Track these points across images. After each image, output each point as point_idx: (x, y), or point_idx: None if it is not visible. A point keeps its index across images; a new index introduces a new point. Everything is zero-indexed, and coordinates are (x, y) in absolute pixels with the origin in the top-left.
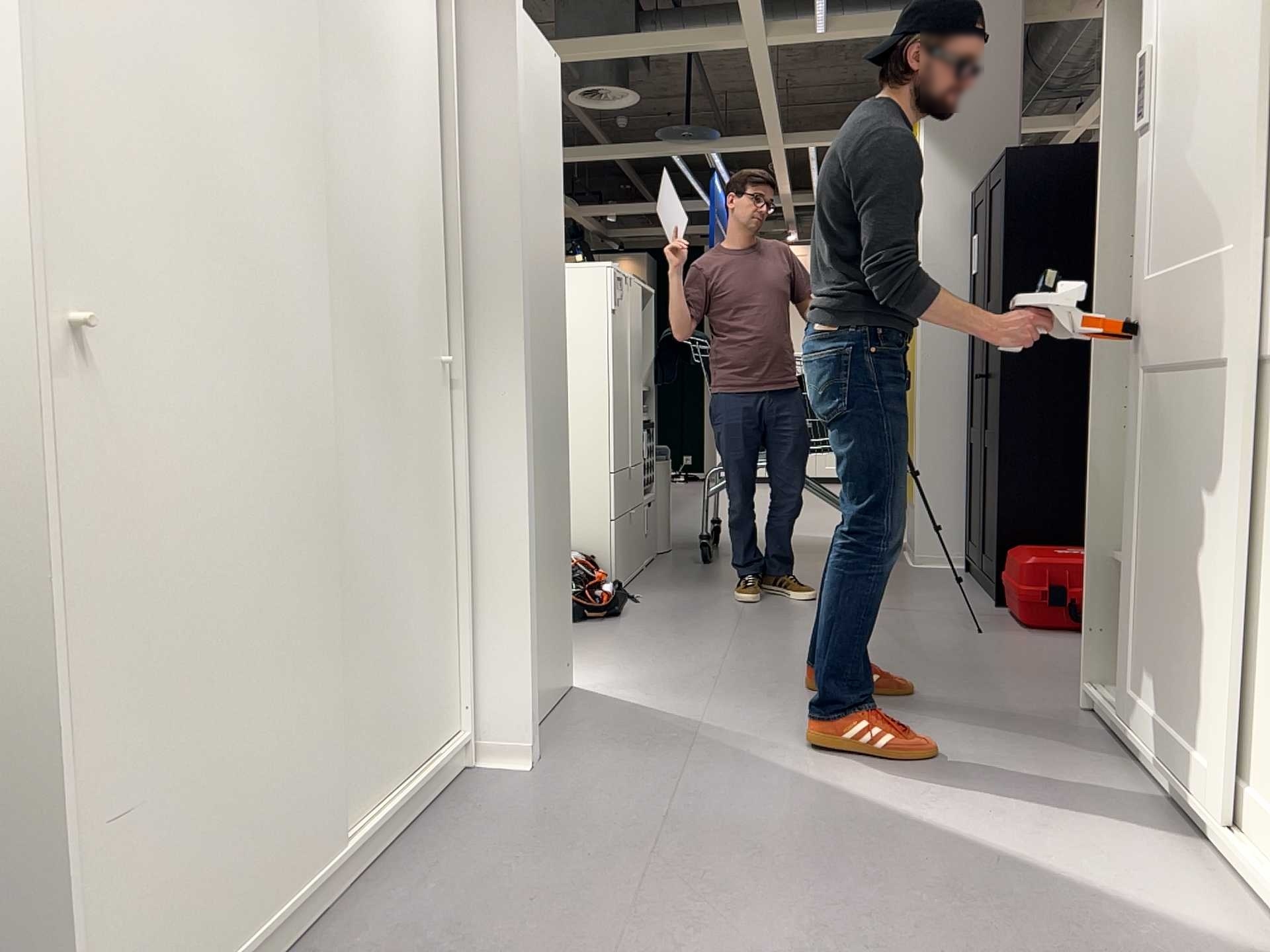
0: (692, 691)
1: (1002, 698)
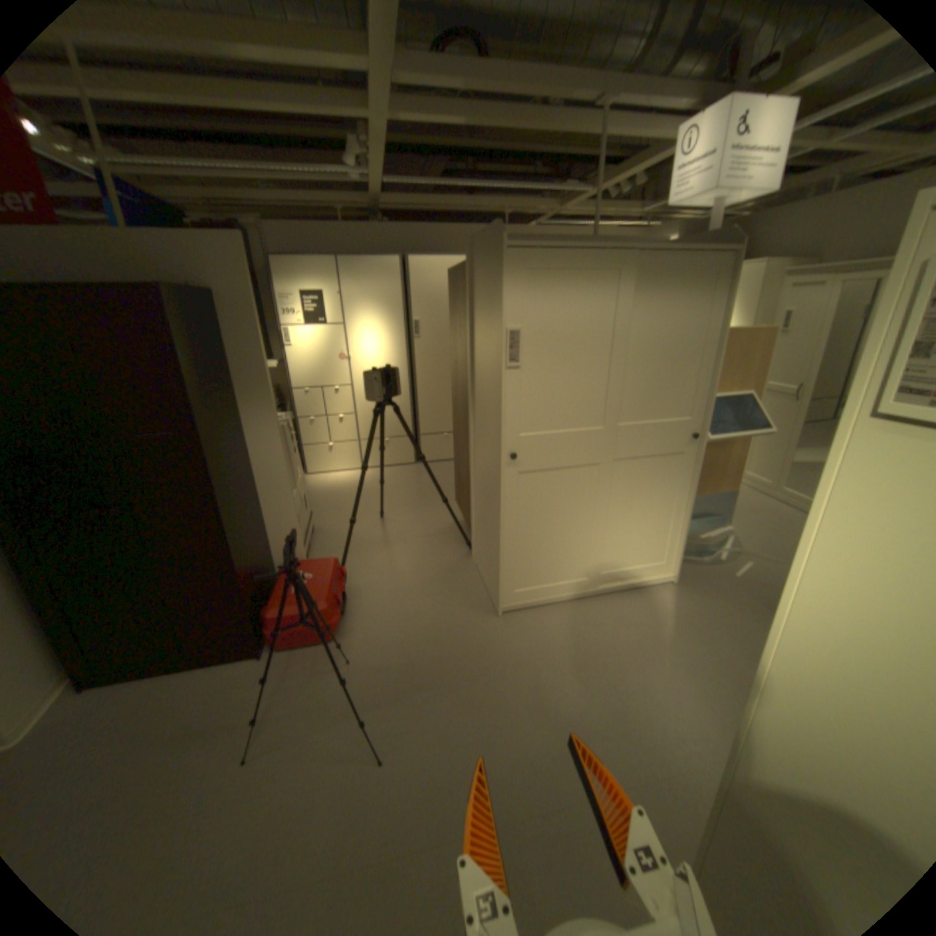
0: (590, 824)
1: (500, 643)
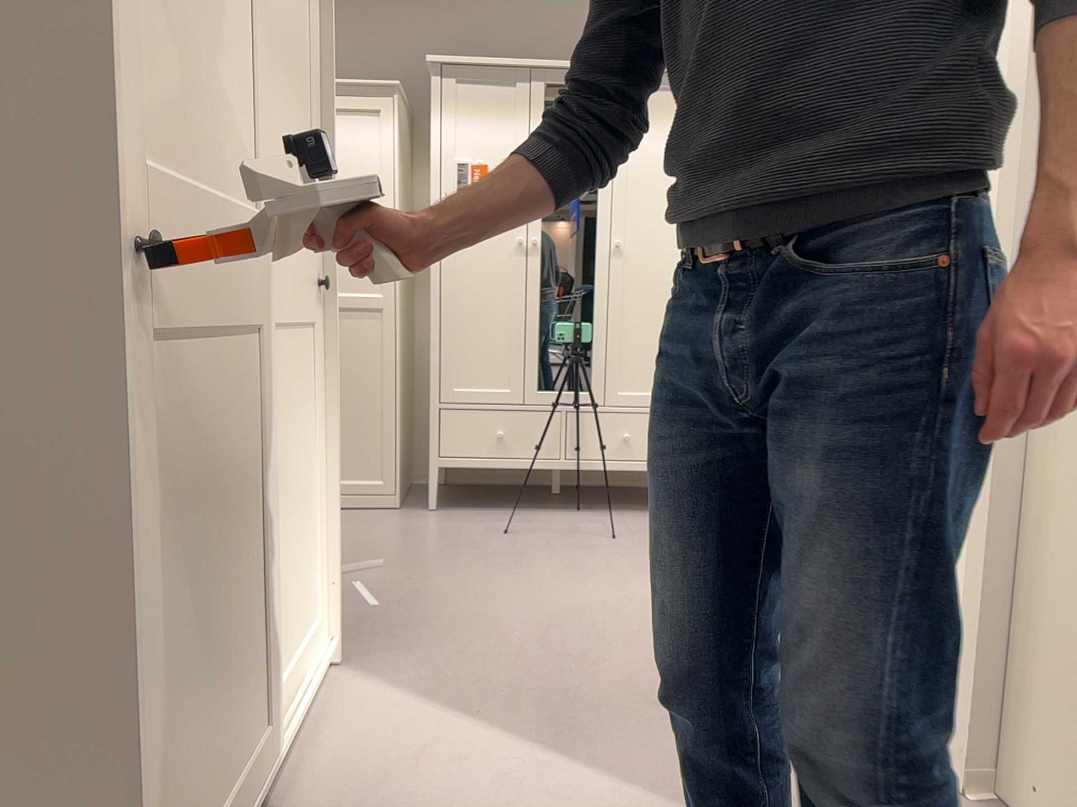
0: None
1: None
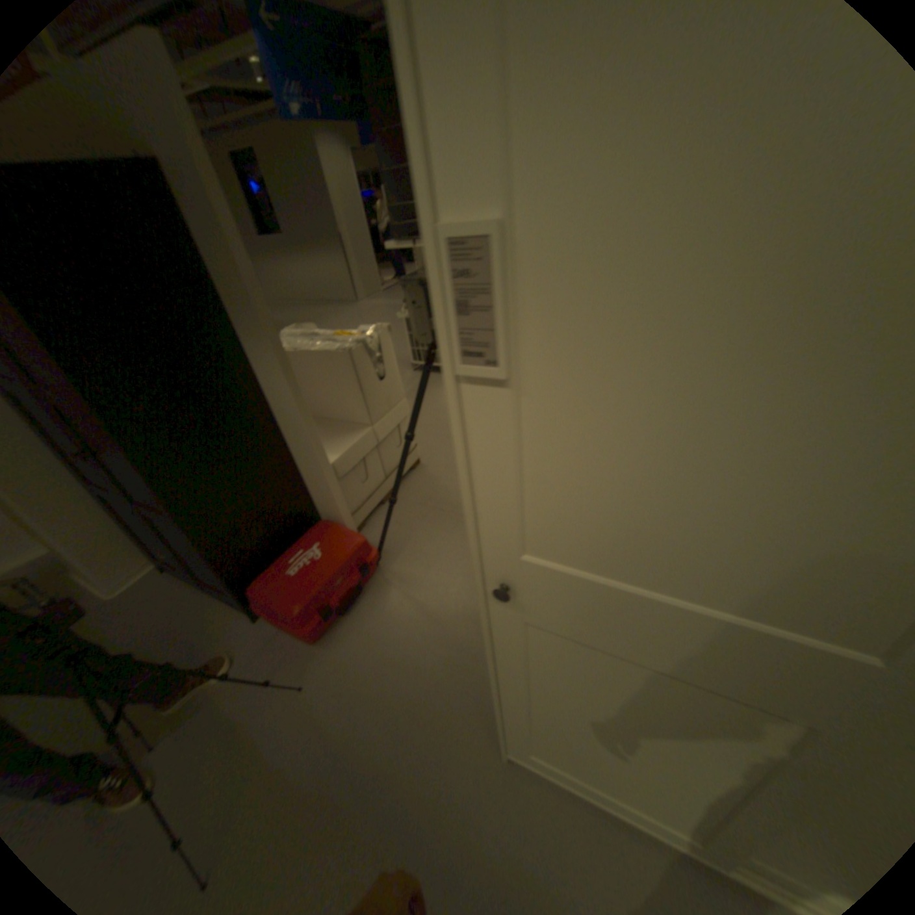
0: None
1: (465, 819)
